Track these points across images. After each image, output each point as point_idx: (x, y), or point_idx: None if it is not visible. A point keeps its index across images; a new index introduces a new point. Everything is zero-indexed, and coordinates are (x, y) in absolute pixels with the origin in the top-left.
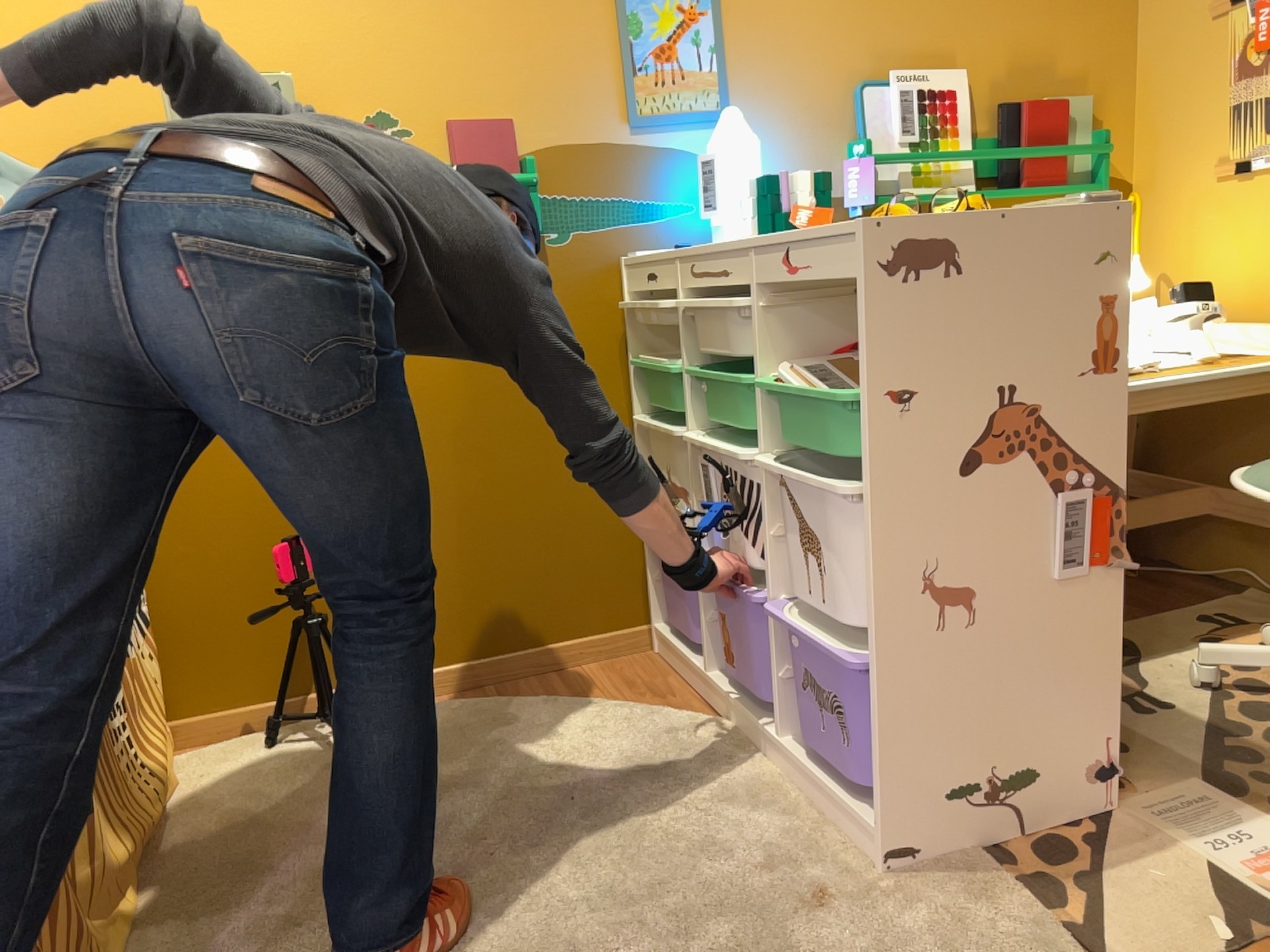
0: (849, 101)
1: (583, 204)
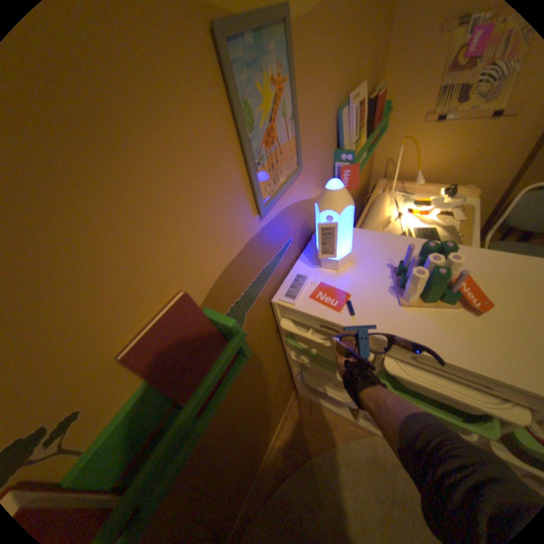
0: (335, 121)
1: (247, 293)
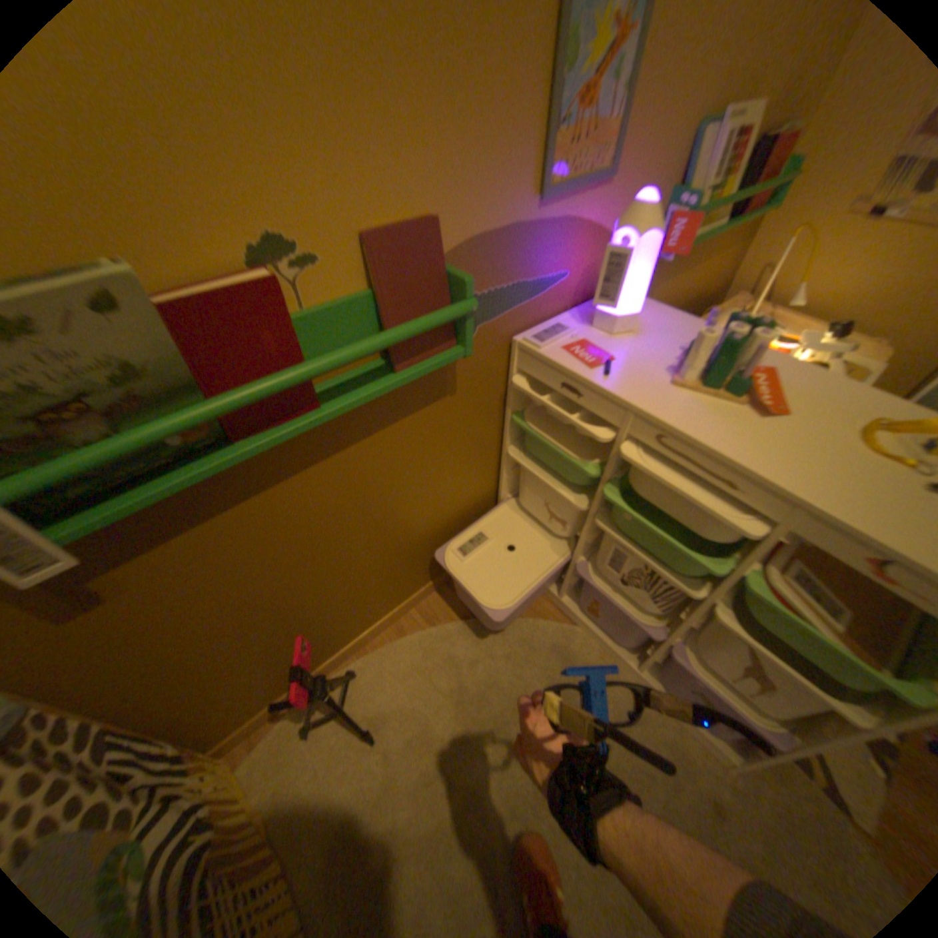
0: (691, 139)
1: (490, 296)
